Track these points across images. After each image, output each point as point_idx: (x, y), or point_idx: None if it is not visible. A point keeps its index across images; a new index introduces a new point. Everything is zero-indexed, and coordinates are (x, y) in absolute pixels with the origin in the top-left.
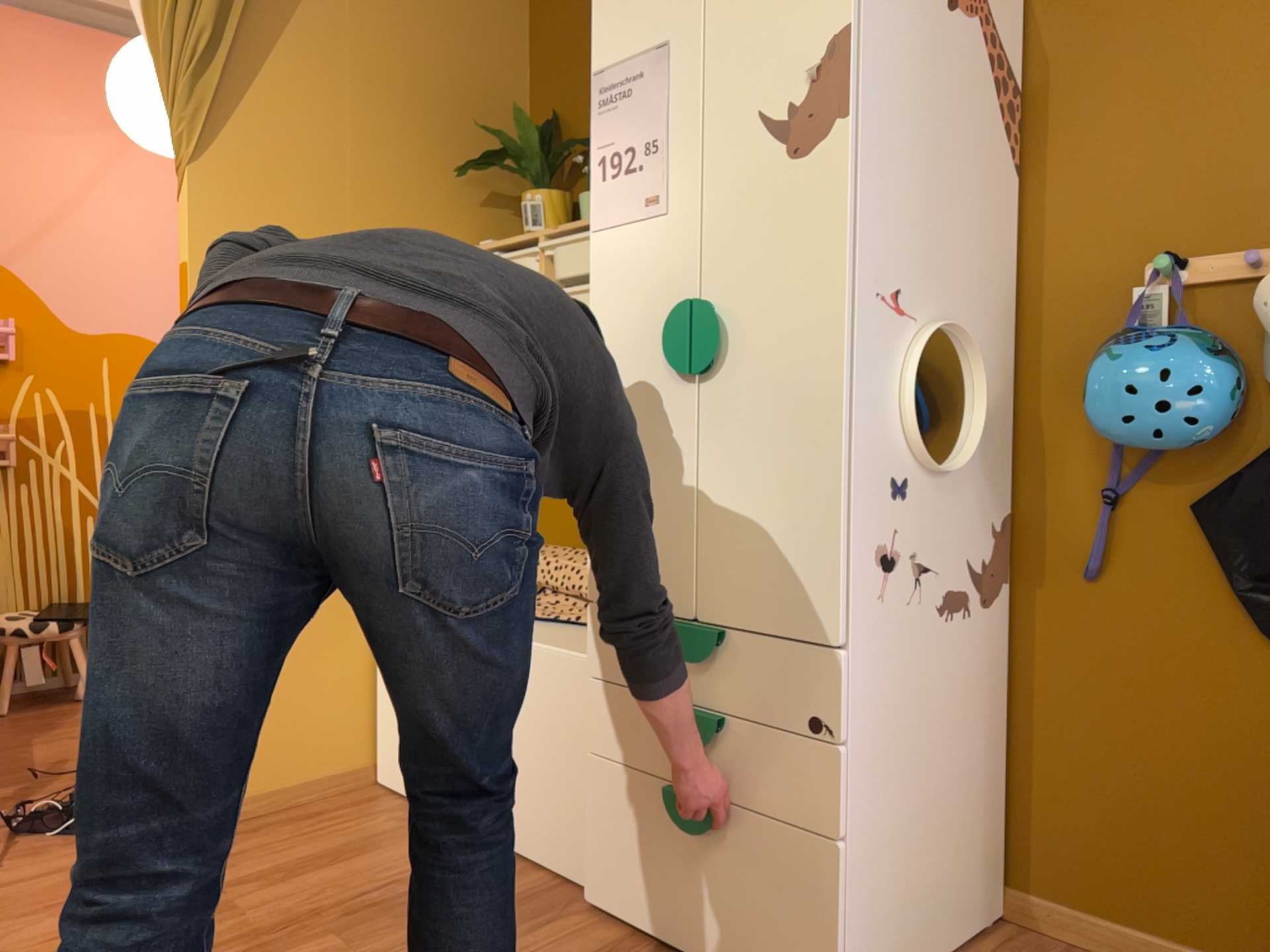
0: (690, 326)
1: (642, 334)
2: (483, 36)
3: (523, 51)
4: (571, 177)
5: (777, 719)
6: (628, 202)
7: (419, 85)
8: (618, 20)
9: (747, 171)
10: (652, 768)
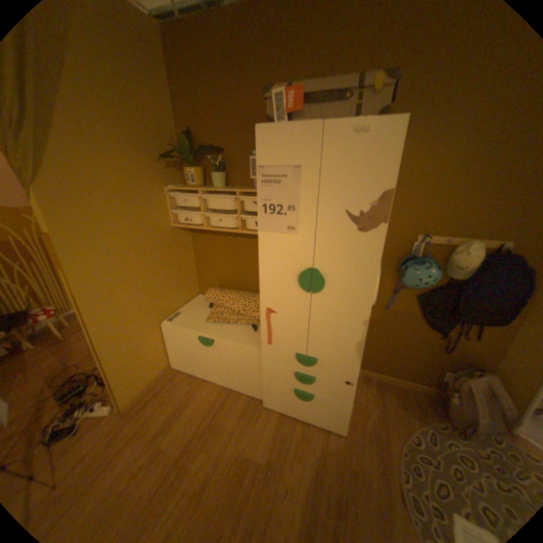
0: (310, 278)
1: (285, 273)
2: (149, 87)
3: (166, 93)
4: (199, 157)
5: (334, 379)
6: (278, 225)
7: (129, 117)
8: (271, 145)
9: (338, 230)
10: (288, 383)
